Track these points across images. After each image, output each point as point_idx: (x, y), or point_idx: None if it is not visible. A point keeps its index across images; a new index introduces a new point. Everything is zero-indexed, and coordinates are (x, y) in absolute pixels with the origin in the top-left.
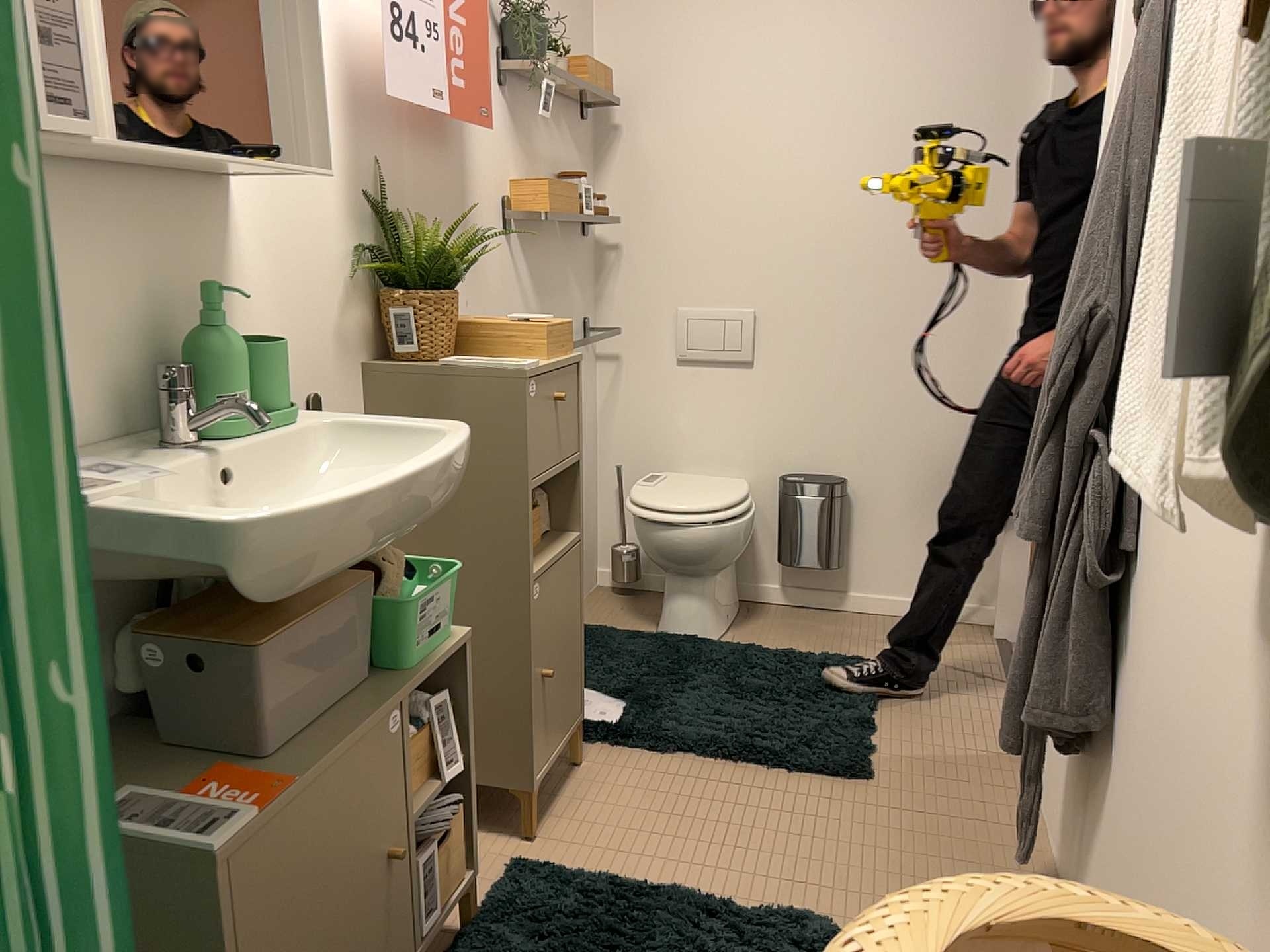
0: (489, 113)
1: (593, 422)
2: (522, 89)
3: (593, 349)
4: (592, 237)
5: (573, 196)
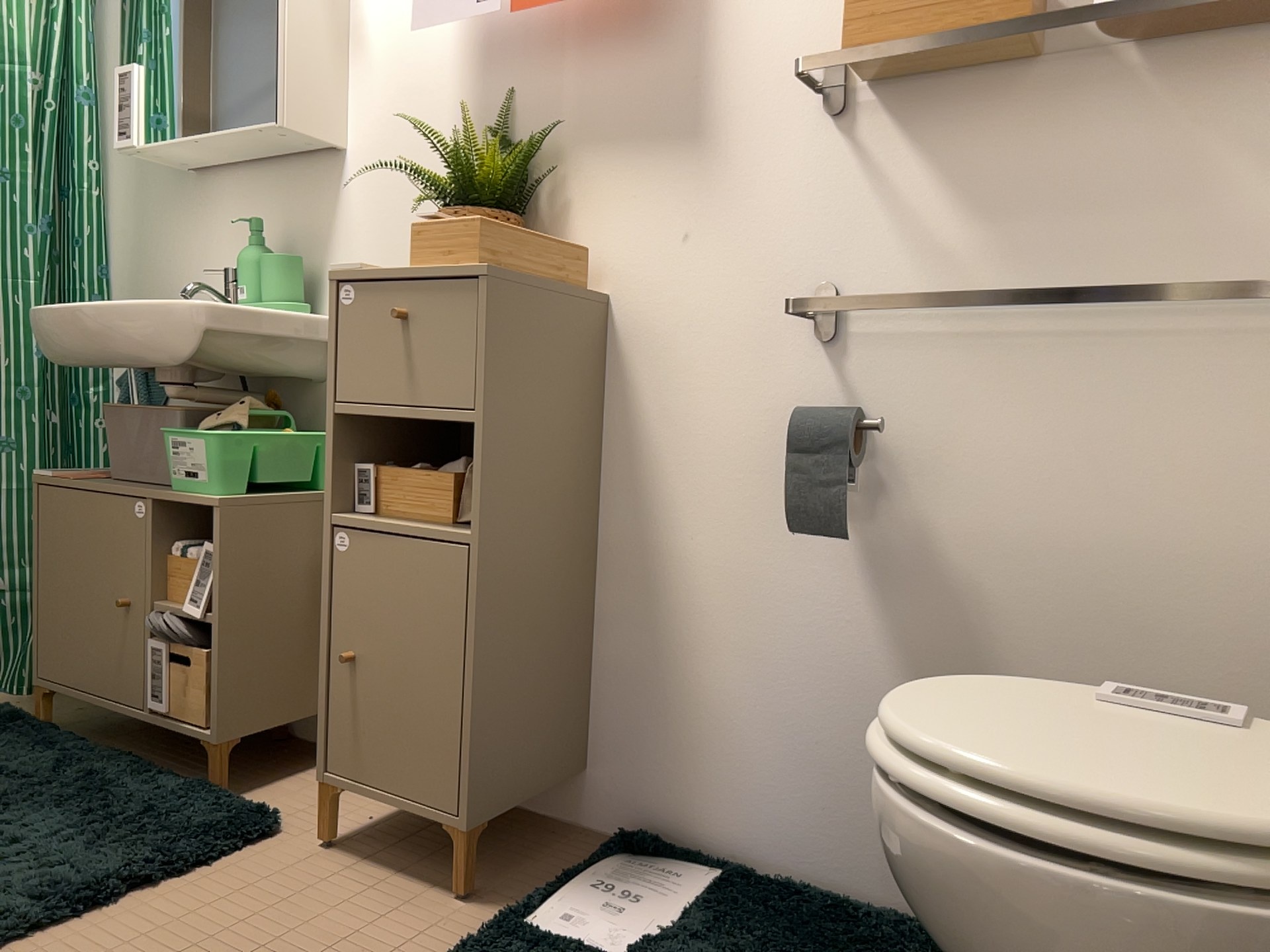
0: None
1: None
2: None
3: None
4: None
5: None
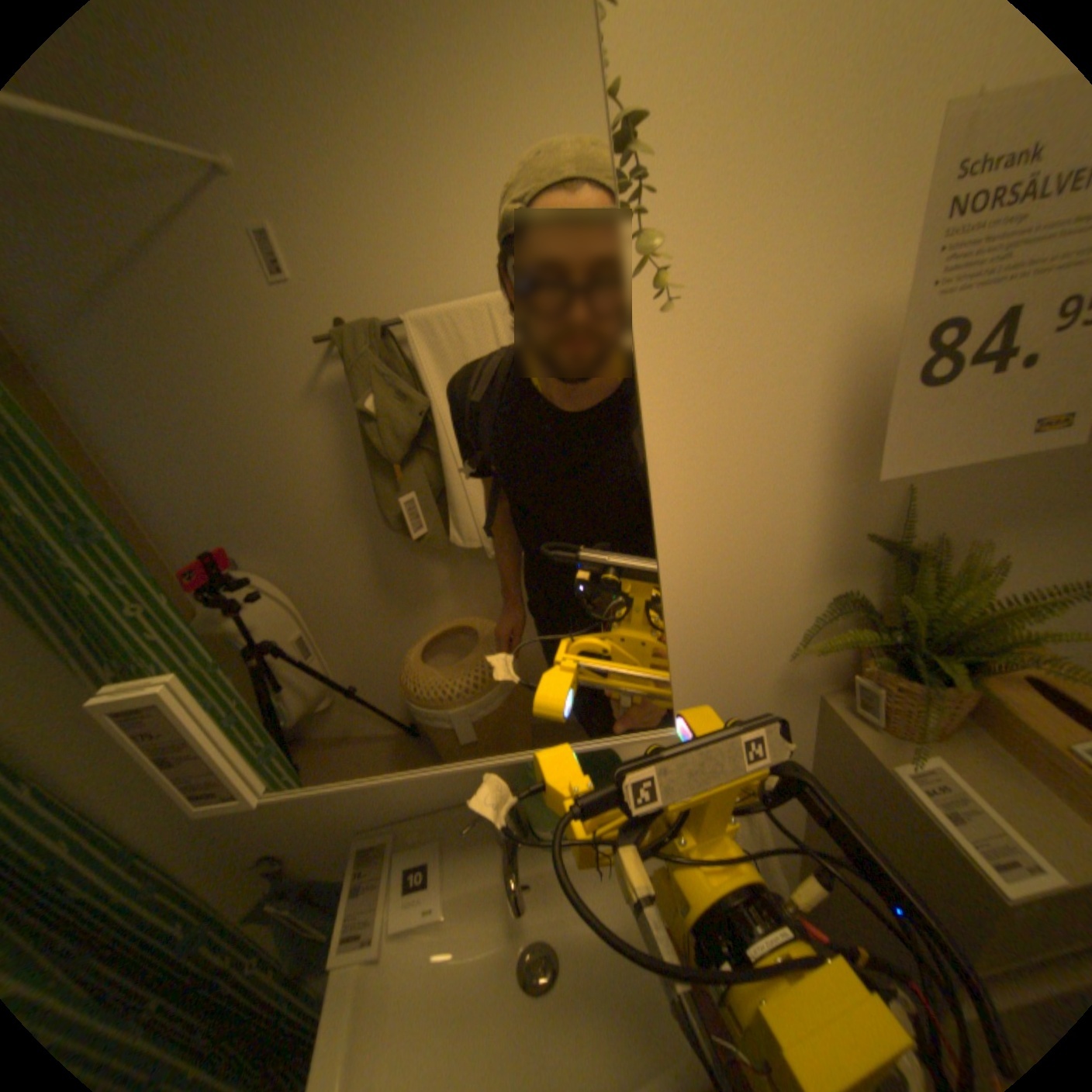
0: None
1: None
2: None
3: None
4: None
5: None
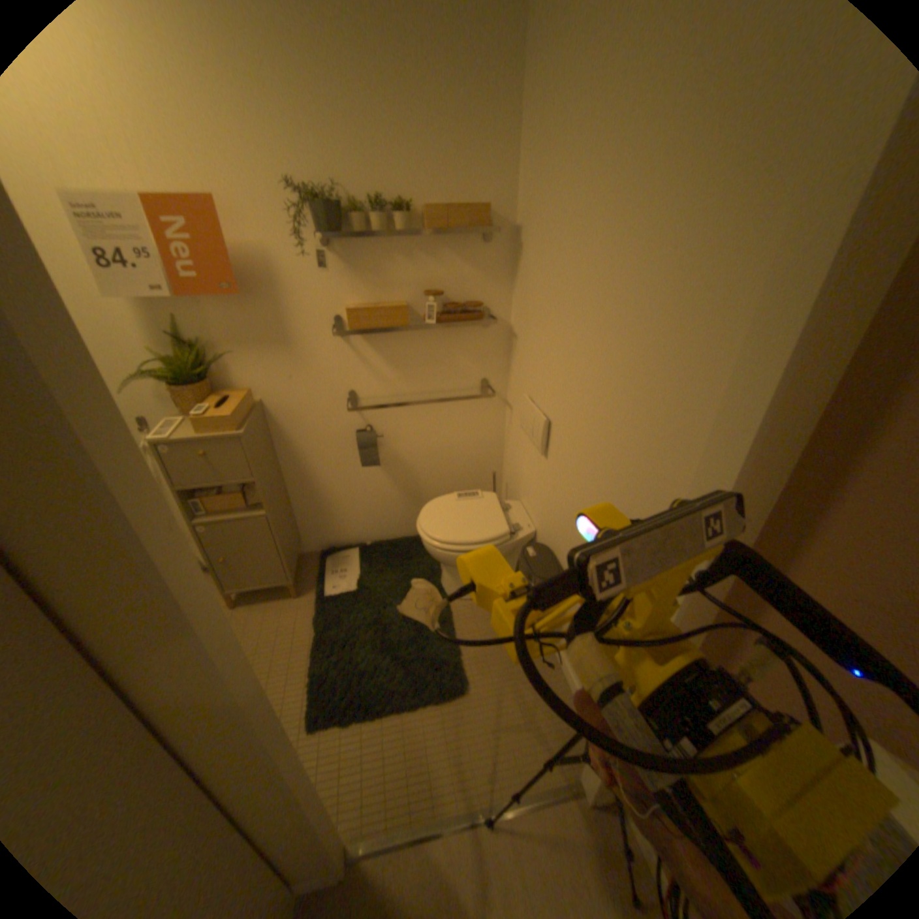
0: (228, 284)
1: (495, 441)
2: (358, 239)
3: (497, 398)
4: (501, 325)
5: (394, 313)
